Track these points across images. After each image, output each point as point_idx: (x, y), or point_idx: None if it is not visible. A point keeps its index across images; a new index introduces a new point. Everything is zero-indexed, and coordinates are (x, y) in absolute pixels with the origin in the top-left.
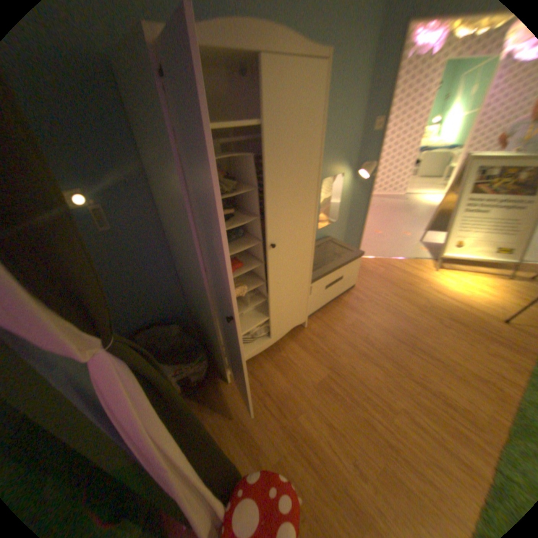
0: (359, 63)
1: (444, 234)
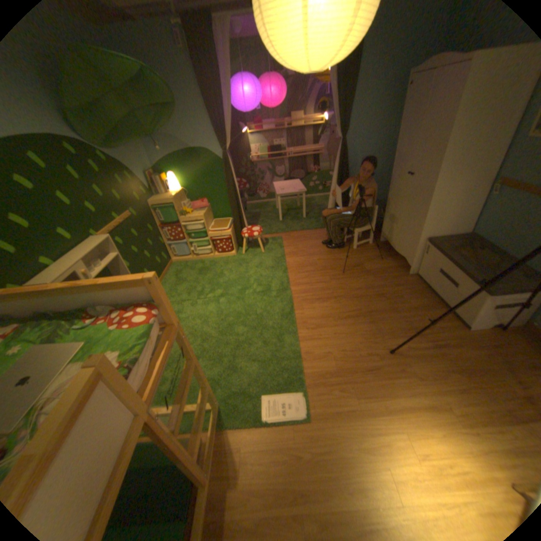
0: None
1: None
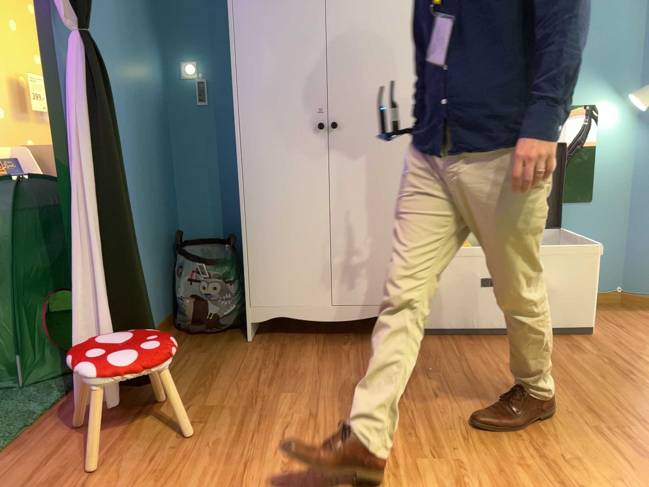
0: None
1: None
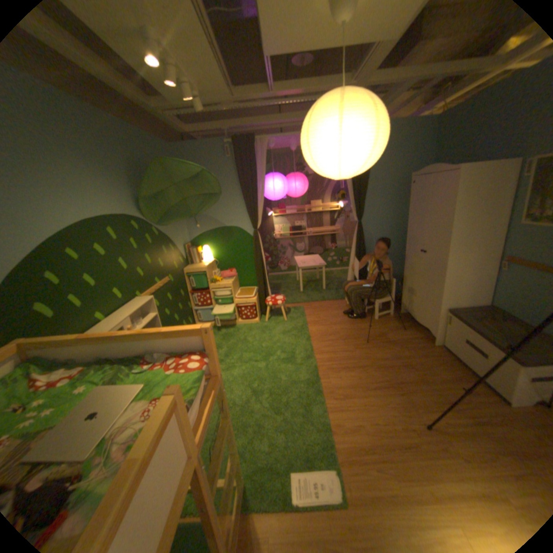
0: None
1: None
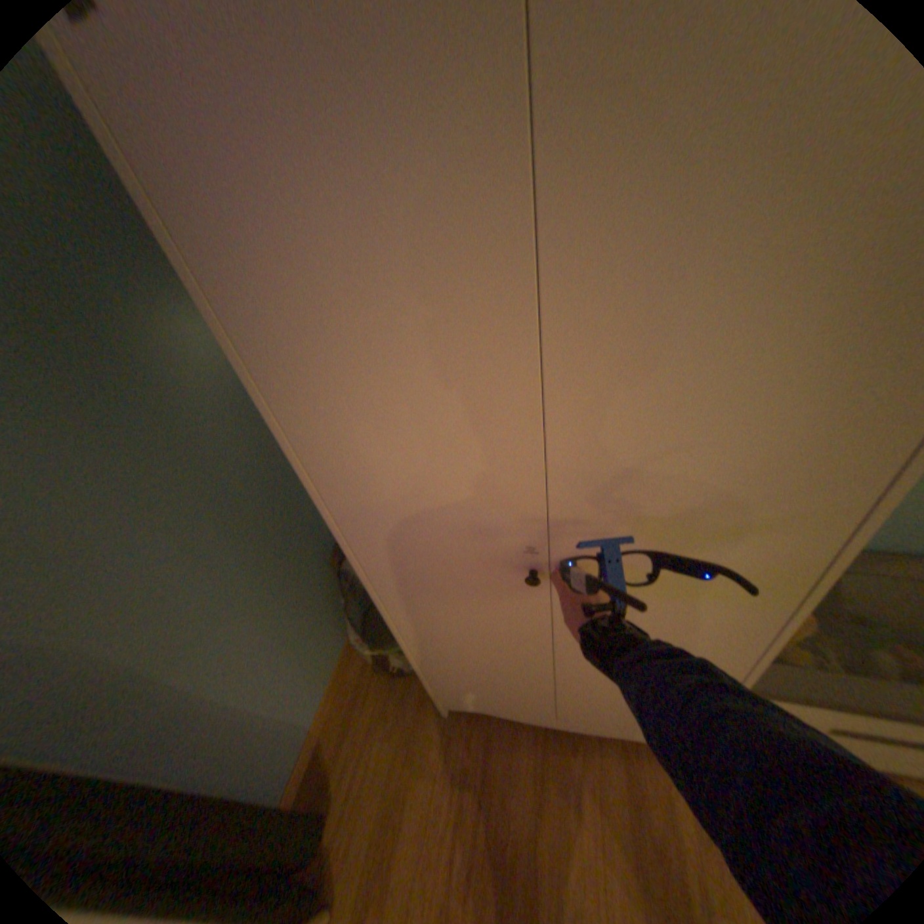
0: None
1: None
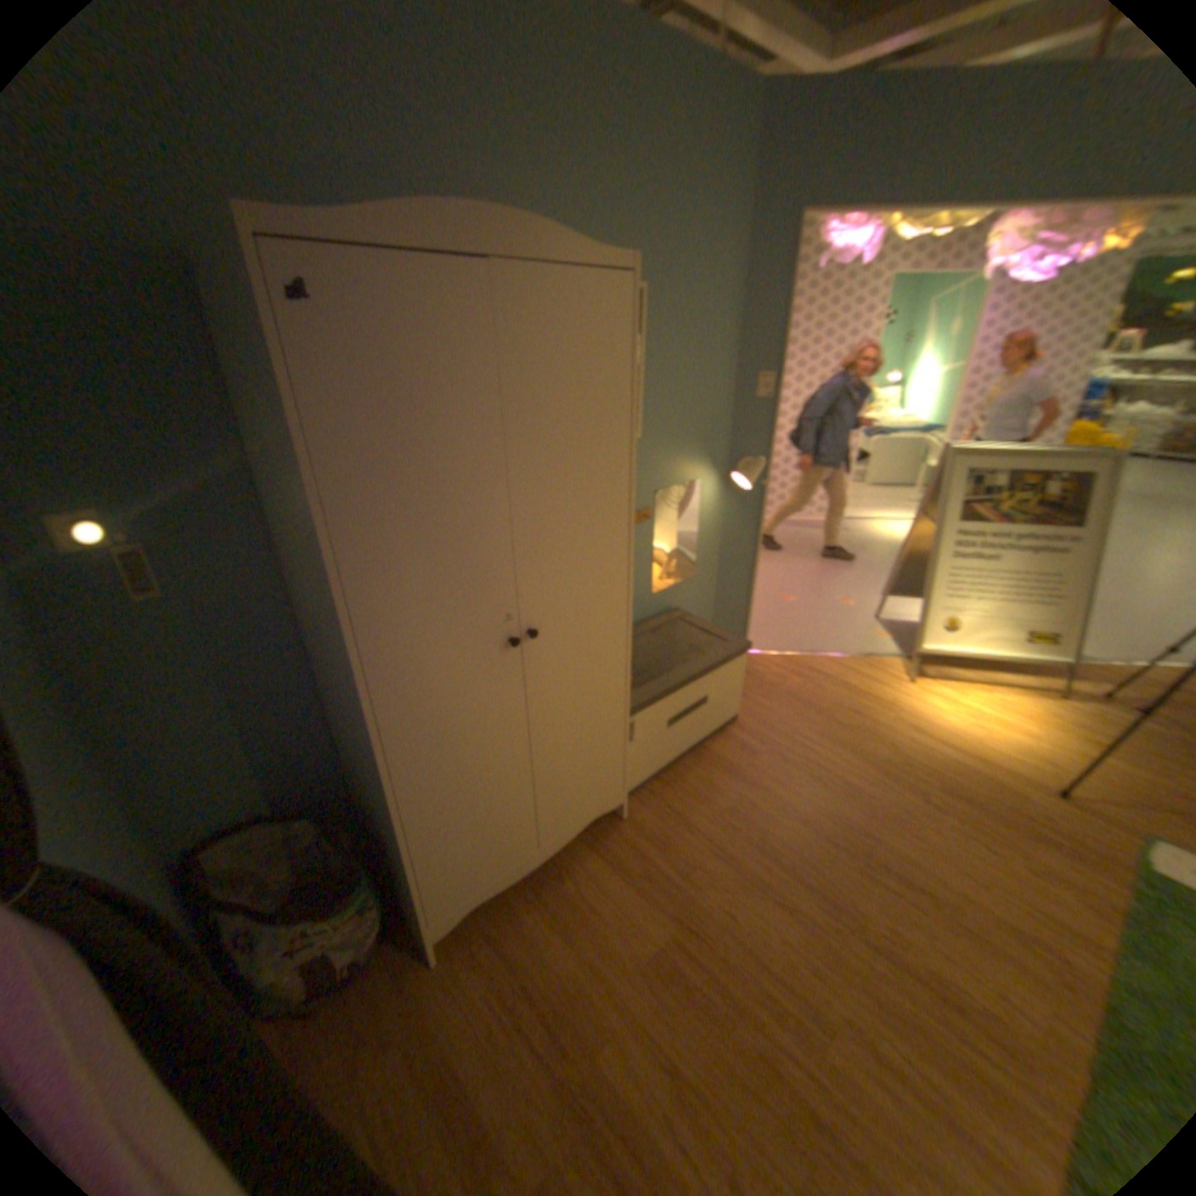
0: (713, 277)
1: (923, 602)
